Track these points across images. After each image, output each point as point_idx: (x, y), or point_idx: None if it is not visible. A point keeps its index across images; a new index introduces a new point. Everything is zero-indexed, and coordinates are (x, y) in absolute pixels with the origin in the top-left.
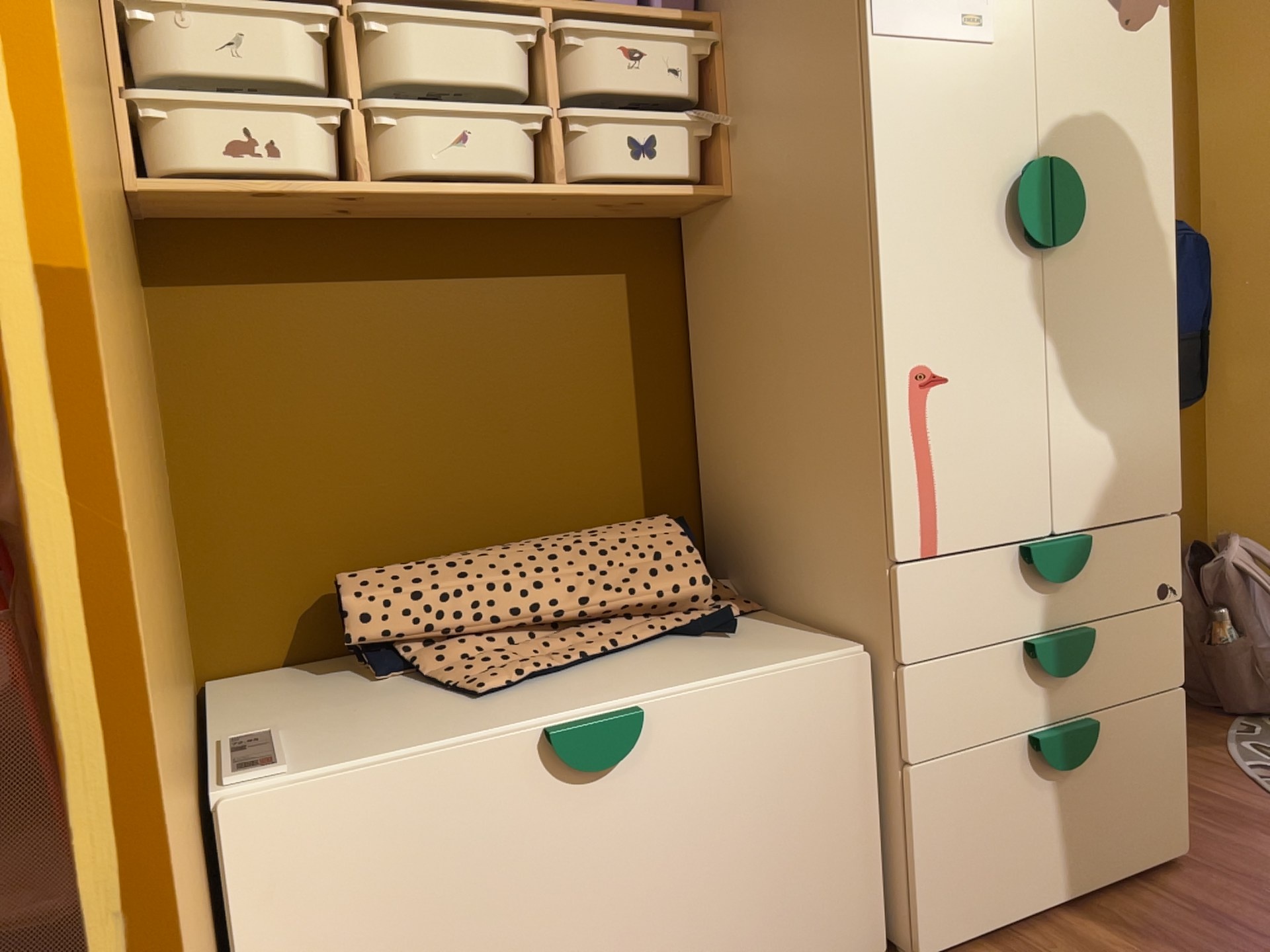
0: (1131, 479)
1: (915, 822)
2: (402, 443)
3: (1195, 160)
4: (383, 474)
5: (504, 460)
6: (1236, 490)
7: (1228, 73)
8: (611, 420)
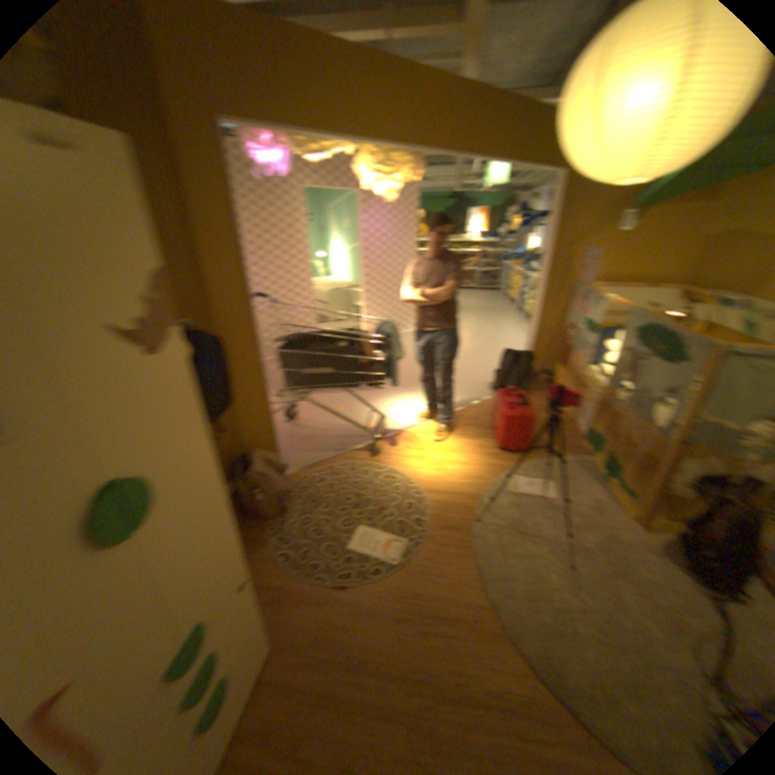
0: (218, 570)
1: None
2: None
3: (211, 294)
4: None
5: None
6: (254, 427)
7: (218, 253)
8: None
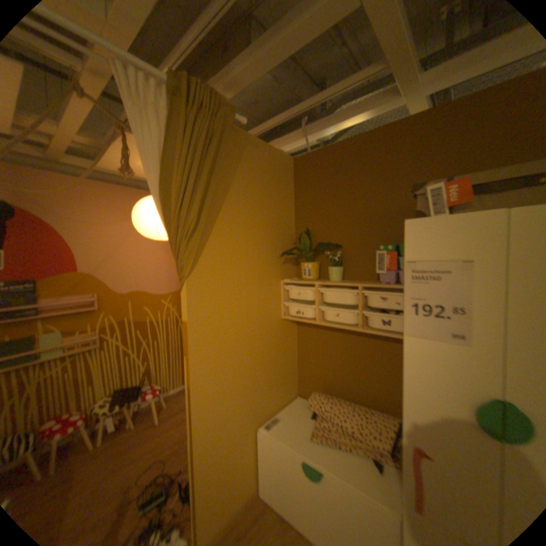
0: None
1: None
2: (336, 367)
3: None
4: (331, 372)
5: (359, 381)
6: None
7: None
8: (391, 383)
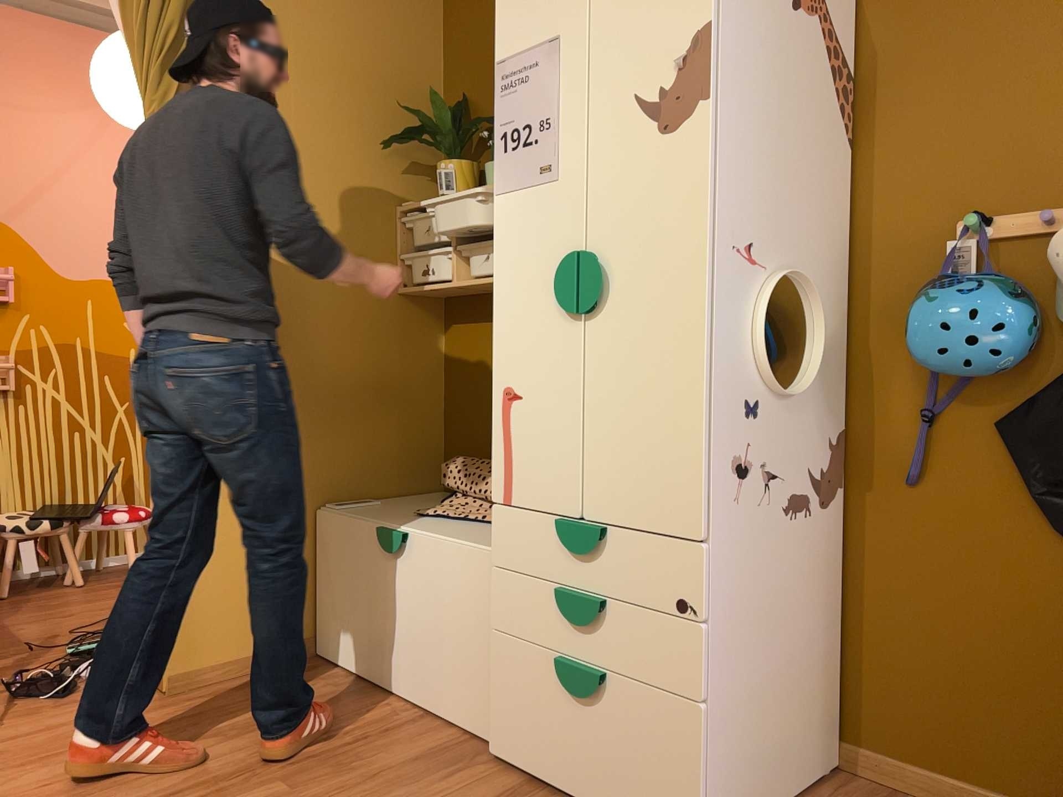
0: (650, 499)
1: (490, 664)
2: None
3: None
4: None
5: None
6: None
7: None
8: None
